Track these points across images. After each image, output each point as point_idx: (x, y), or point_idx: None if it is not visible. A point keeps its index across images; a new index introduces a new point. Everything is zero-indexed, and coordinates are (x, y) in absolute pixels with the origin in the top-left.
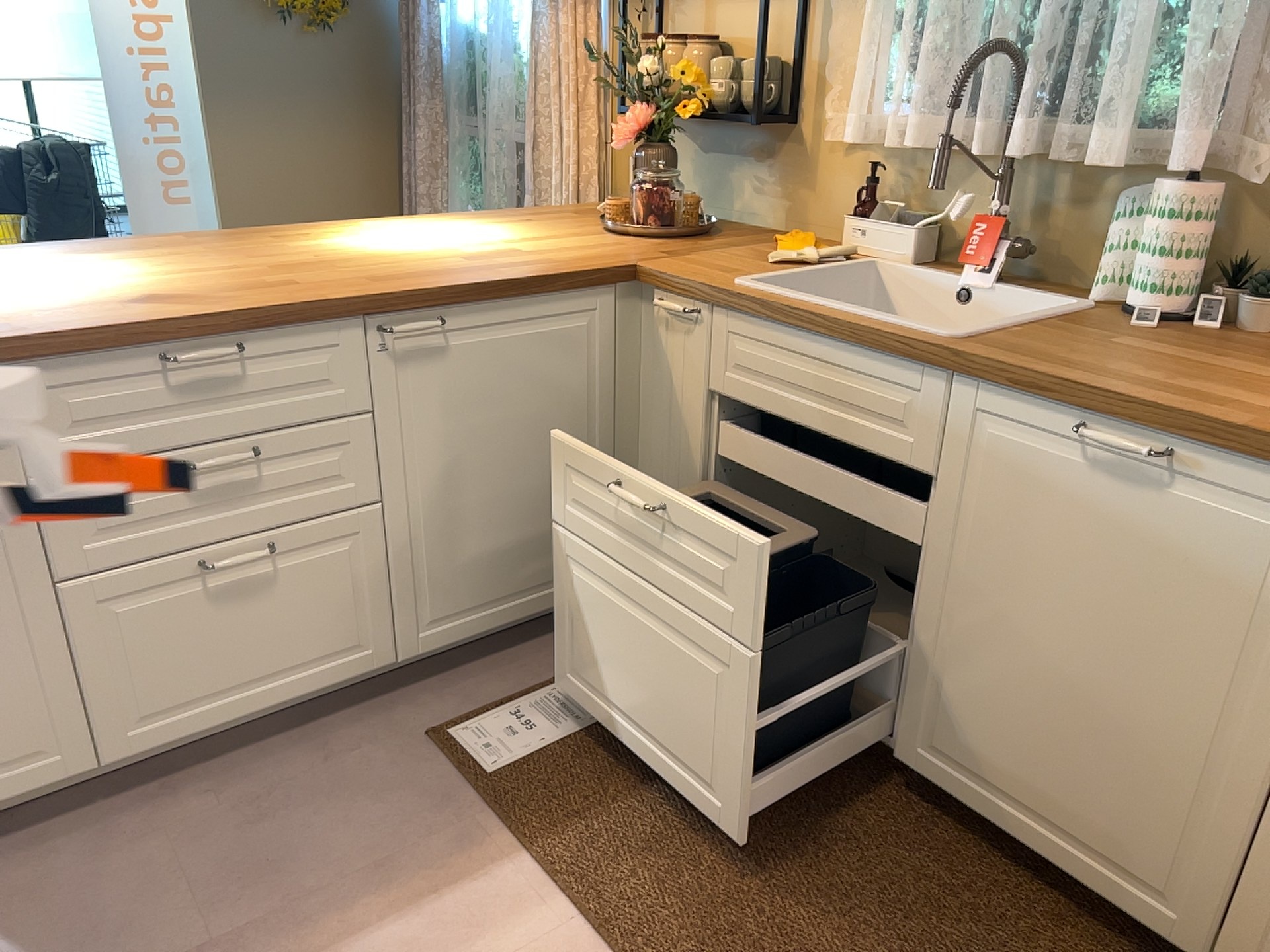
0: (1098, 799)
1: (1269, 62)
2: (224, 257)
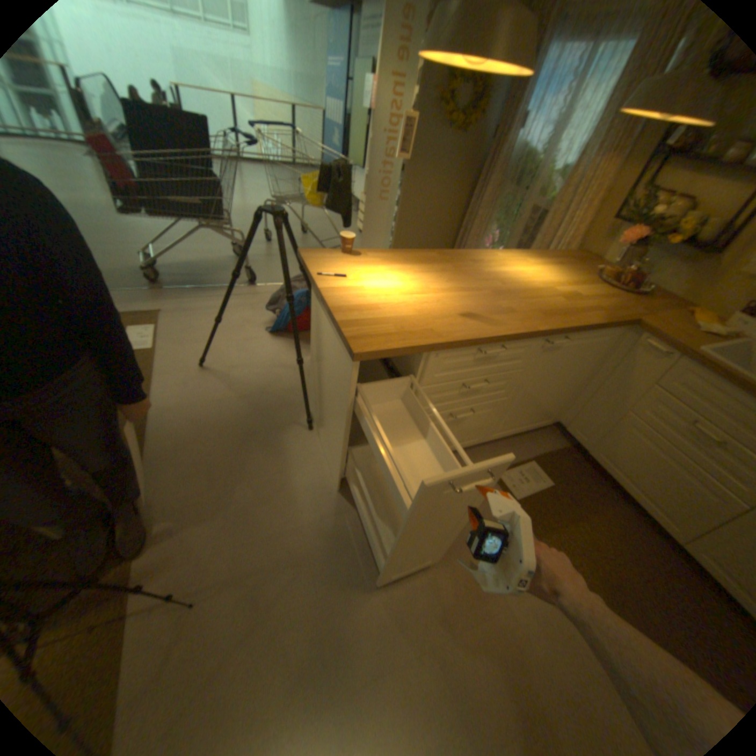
0: None
1: None
2: (465, 276)
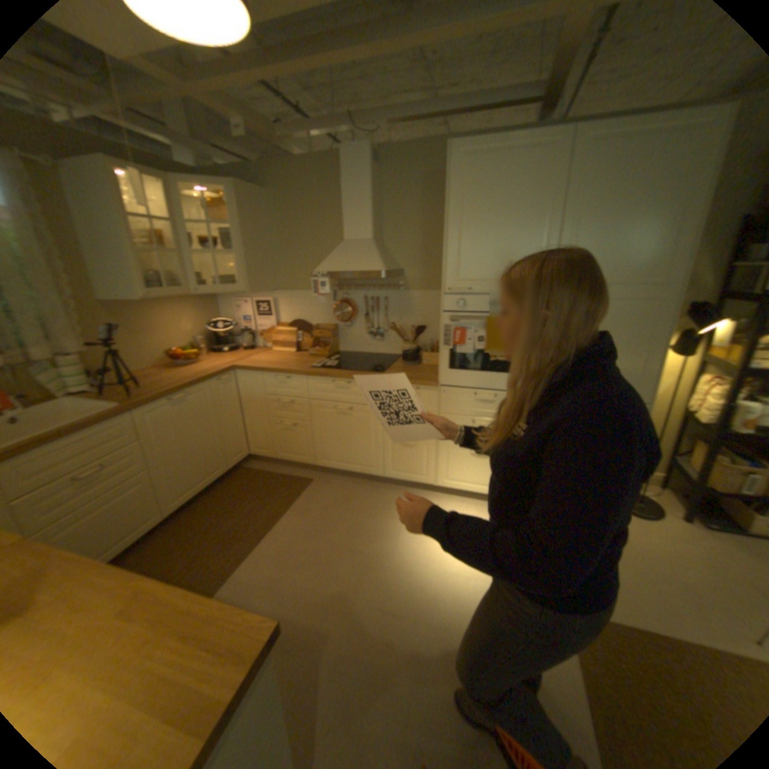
0: (206, 465)
1: (61, 322)
2: None
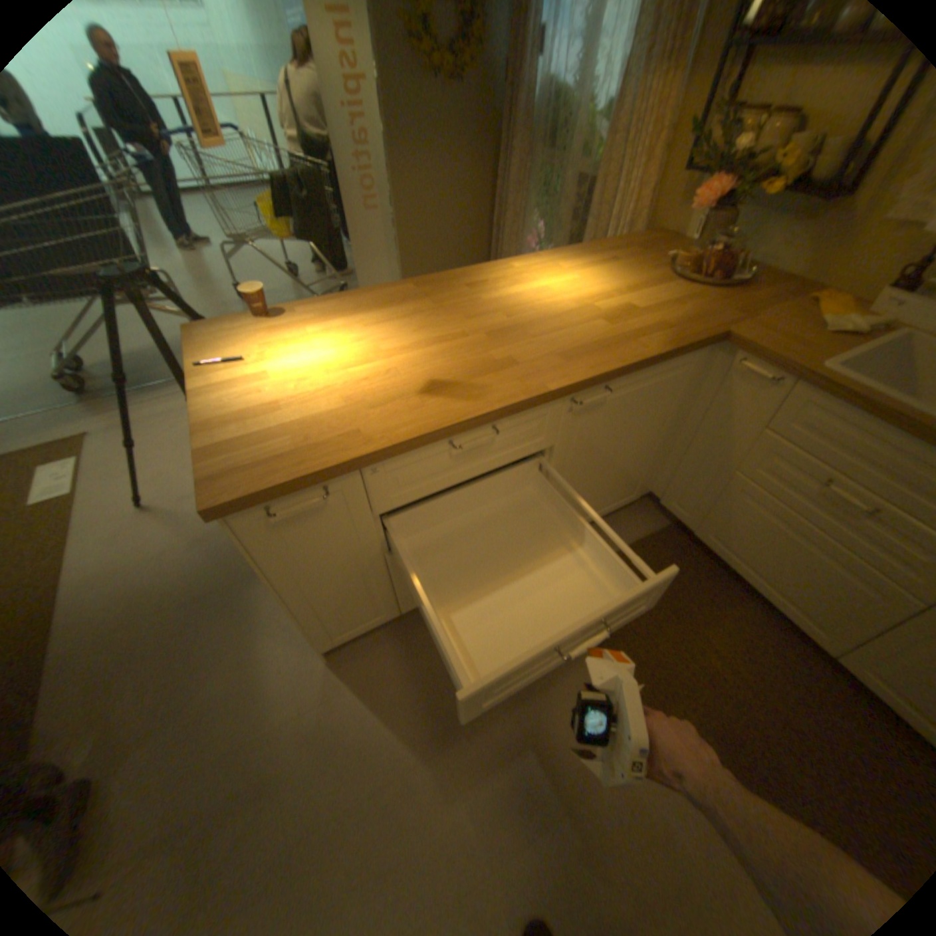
0: None
1: None
2: (448, 315)
